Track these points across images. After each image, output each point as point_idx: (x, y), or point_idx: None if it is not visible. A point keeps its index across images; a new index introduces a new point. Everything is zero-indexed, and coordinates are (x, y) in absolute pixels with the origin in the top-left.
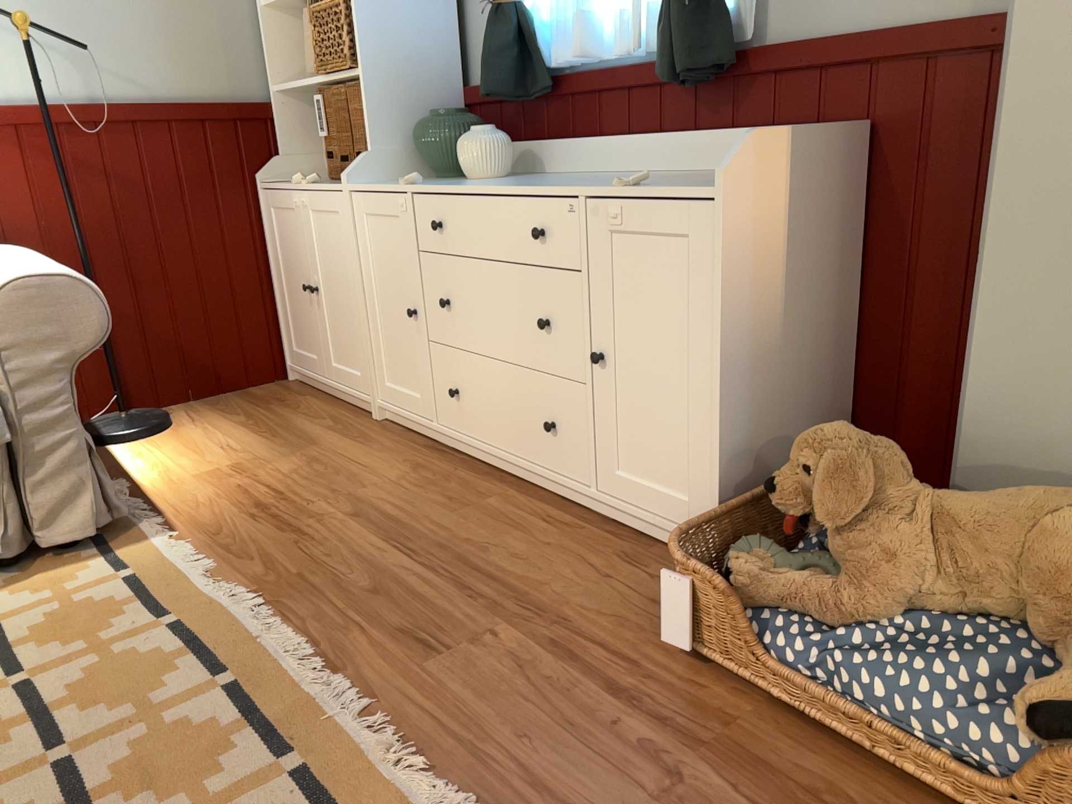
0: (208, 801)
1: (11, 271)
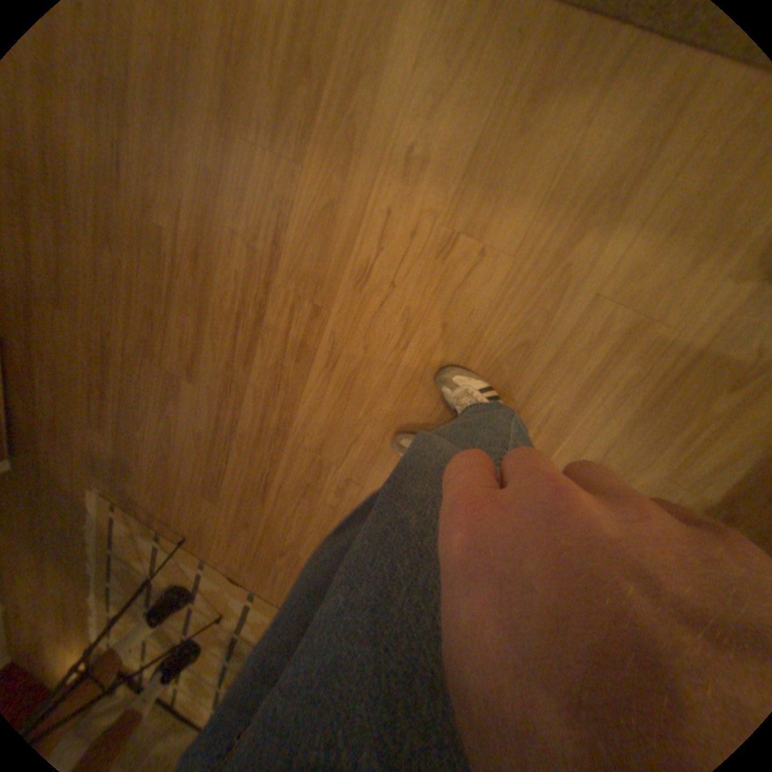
0: (120, 564)
1: None
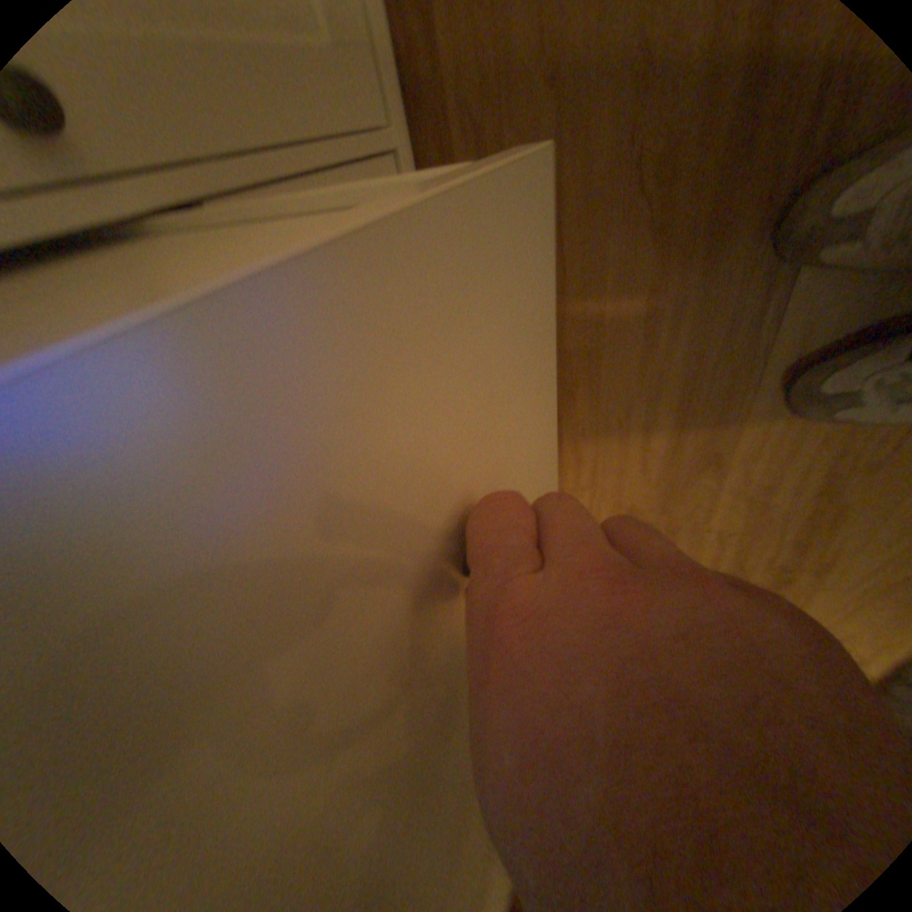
0: None
1: None
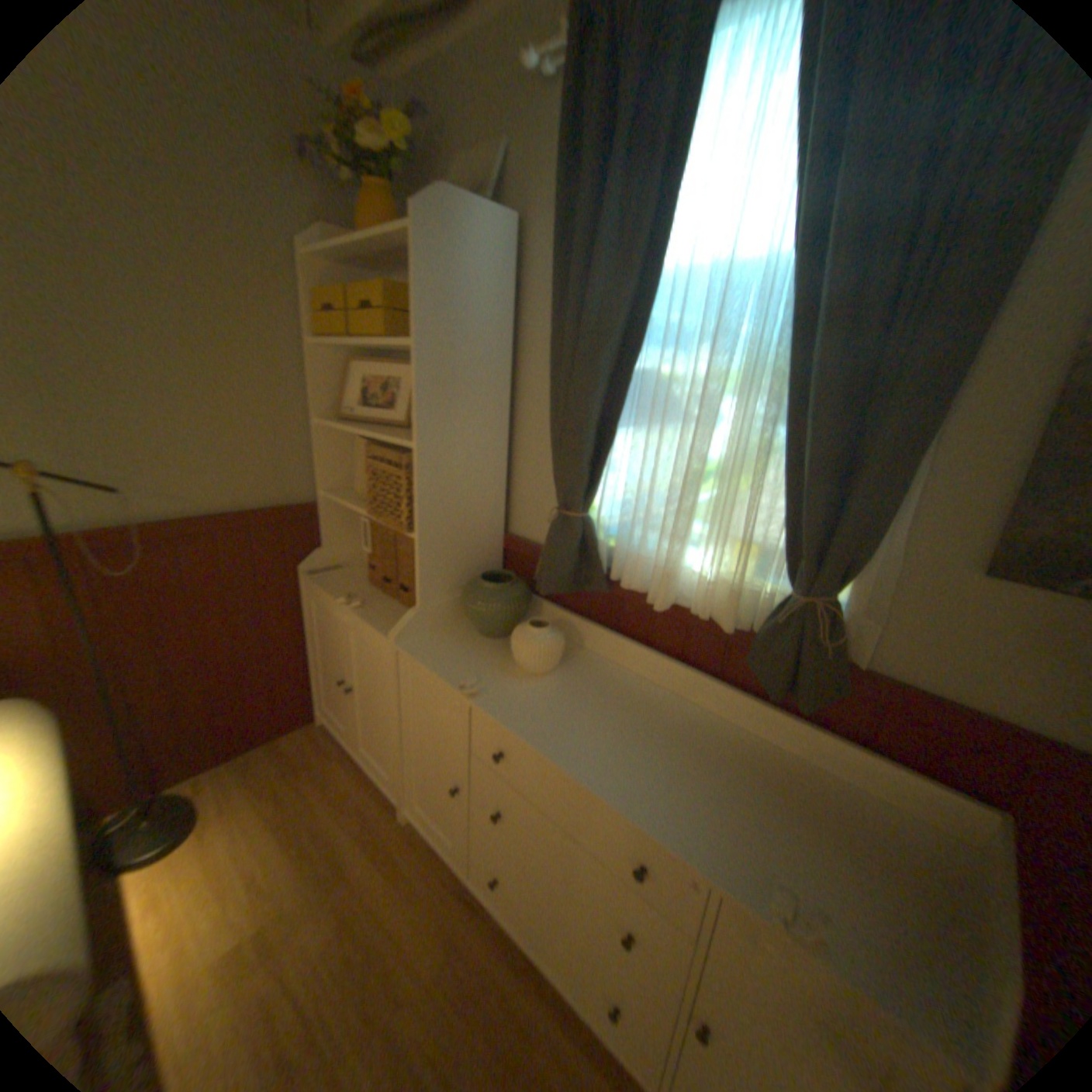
0: None
1: None
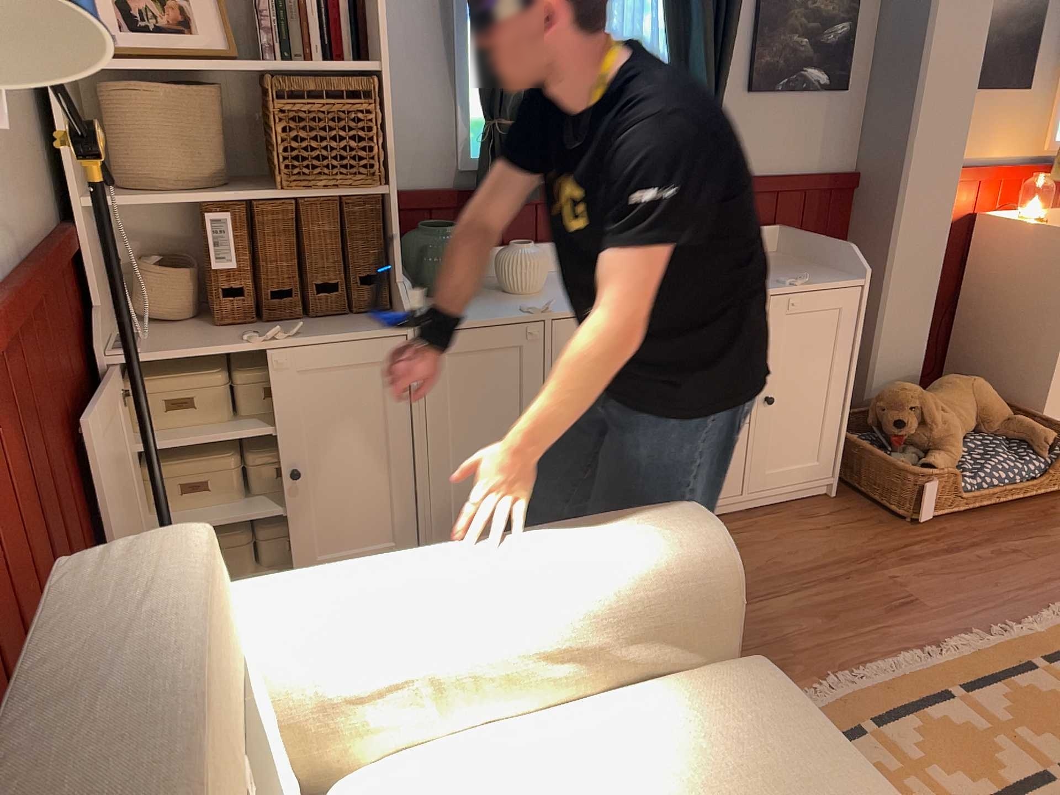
0: None
1: (626, 545)
